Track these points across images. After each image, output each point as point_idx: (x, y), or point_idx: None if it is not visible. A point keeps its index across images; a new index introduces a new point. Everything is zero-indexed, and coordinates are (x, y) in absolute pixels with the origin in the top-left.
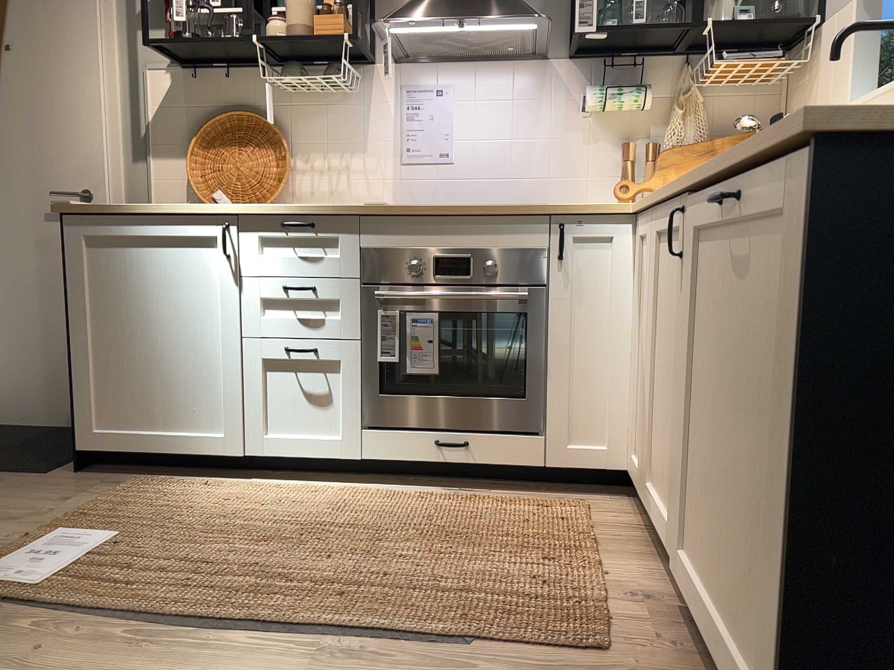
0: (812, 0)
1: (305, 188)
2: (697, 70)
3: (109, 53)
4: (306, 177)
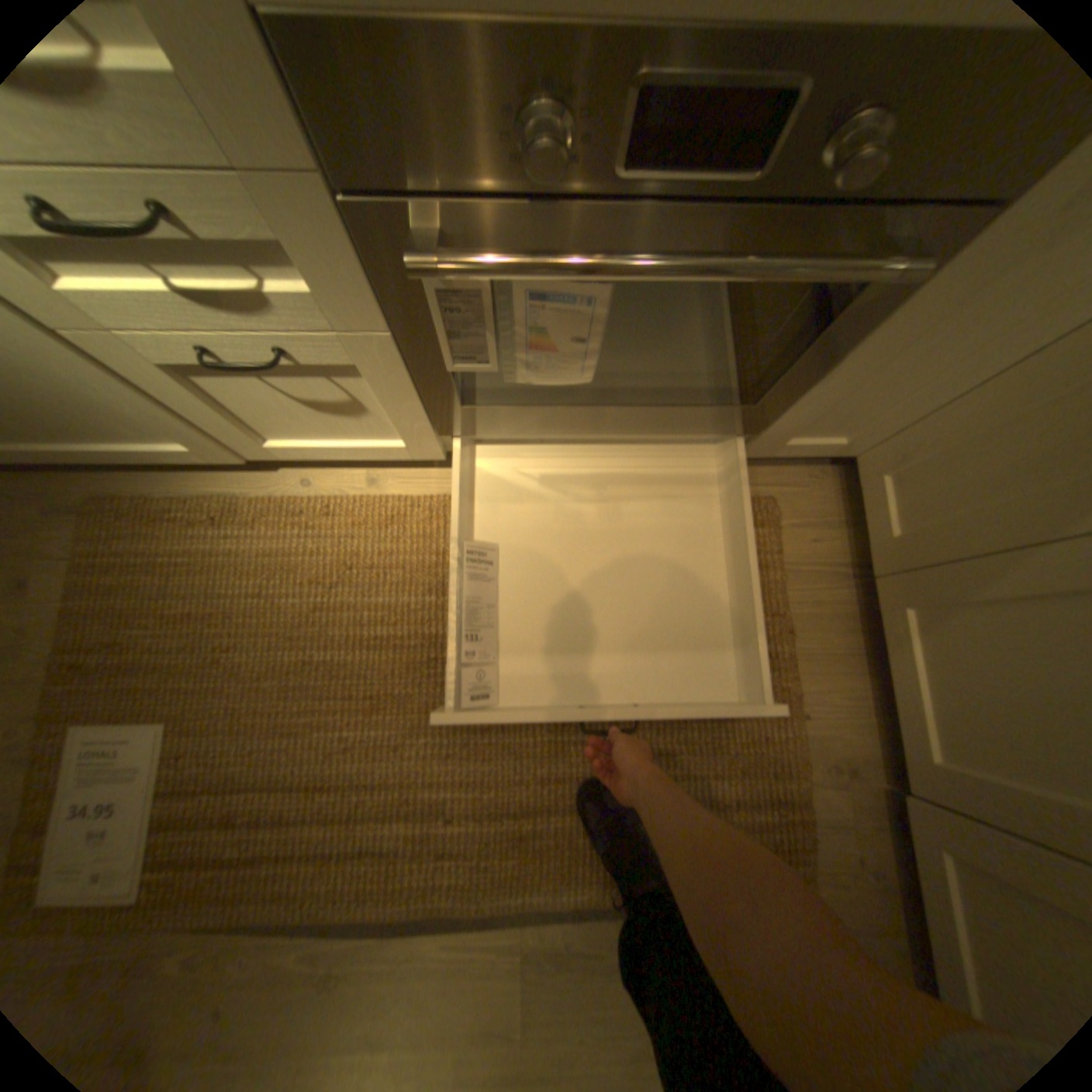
0: None
1: None
2: None
3: None
4: None
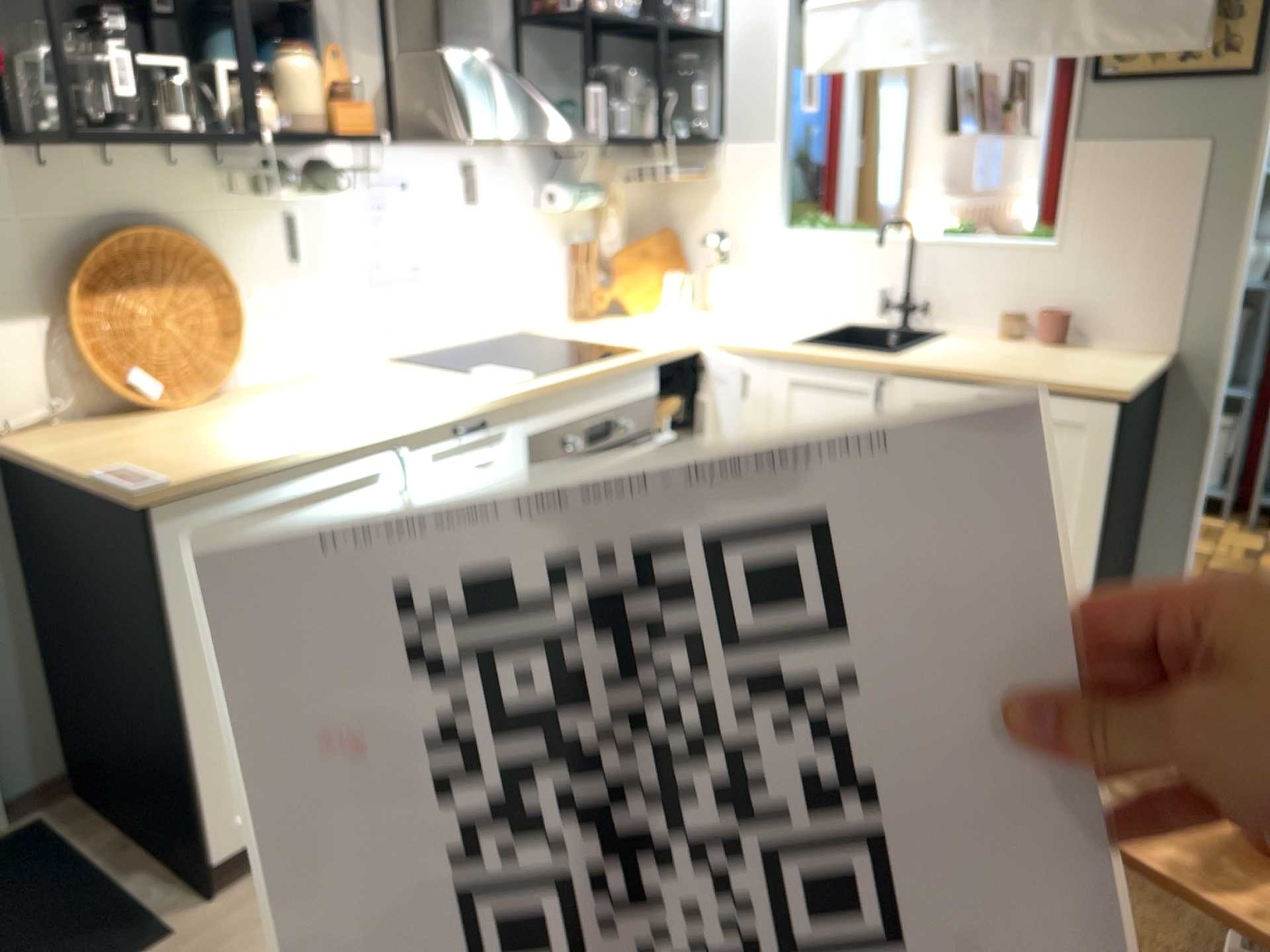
0: (707, 112)
1: (251, 340)
2: (633, 169)
3: None
4: (250, 320)
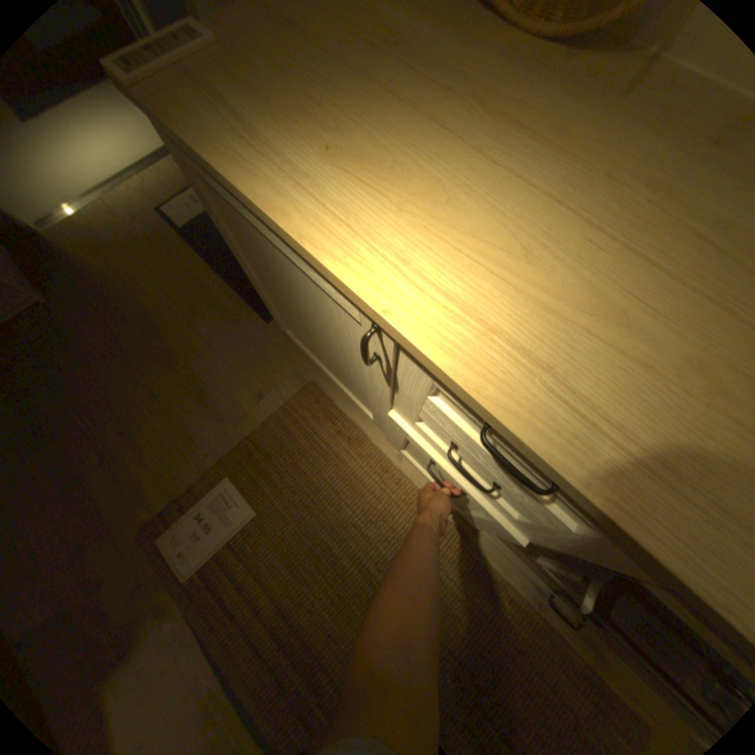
0: None
1: None
2: None
3: None
4: None
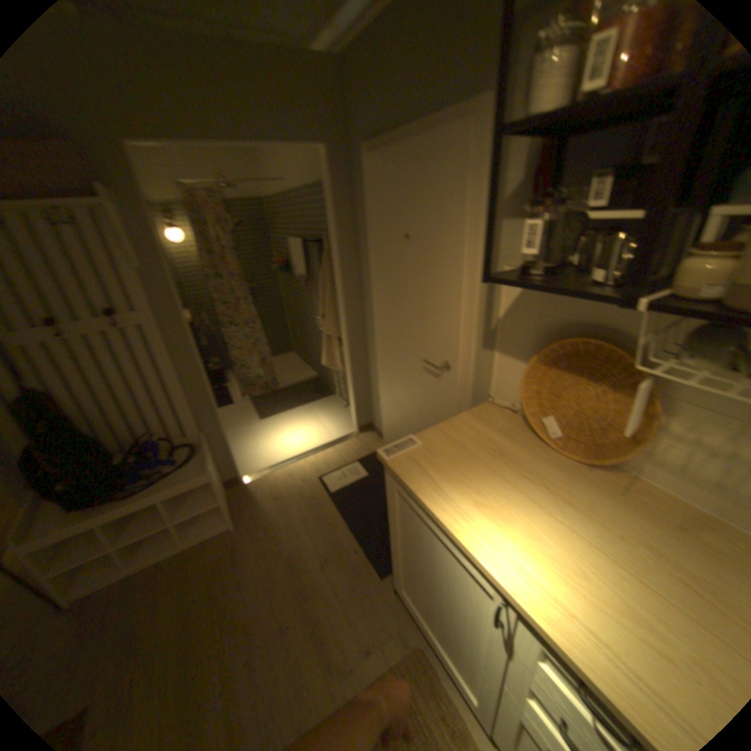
0: None
1: (677, 458)
2: None
3: (474, 242)
4: (685, 445)
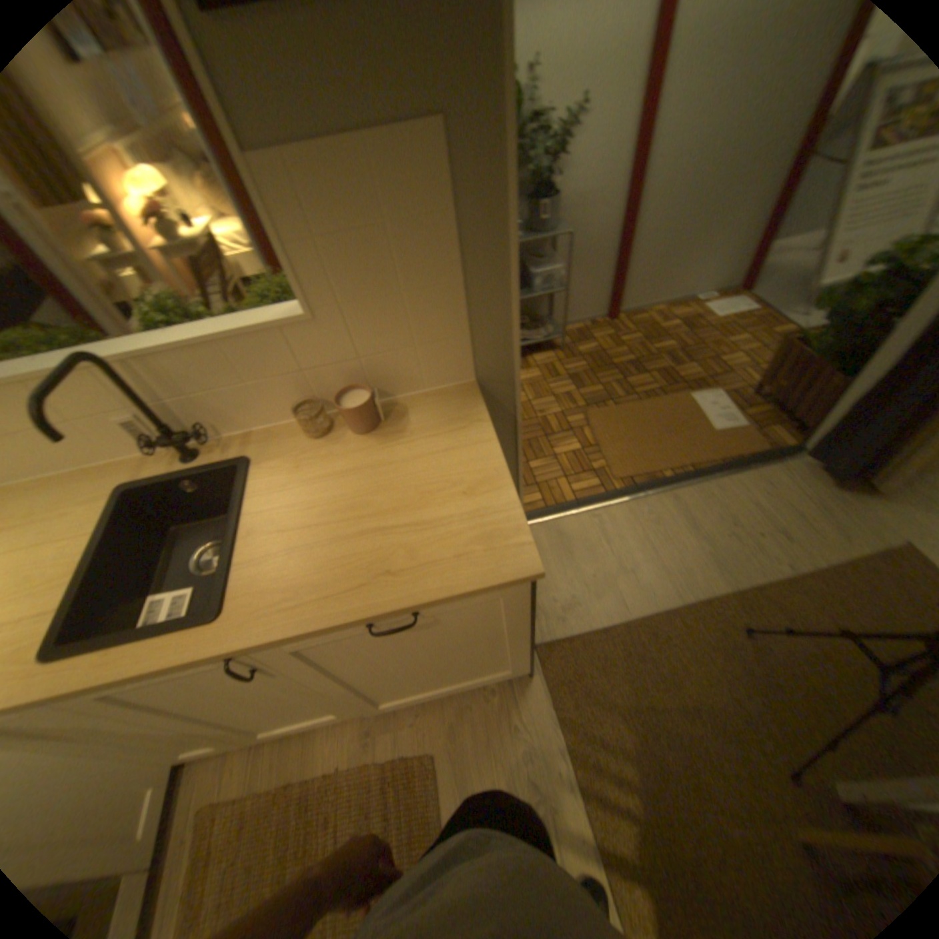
0: None
1: None
2: None
3: None
4: None
